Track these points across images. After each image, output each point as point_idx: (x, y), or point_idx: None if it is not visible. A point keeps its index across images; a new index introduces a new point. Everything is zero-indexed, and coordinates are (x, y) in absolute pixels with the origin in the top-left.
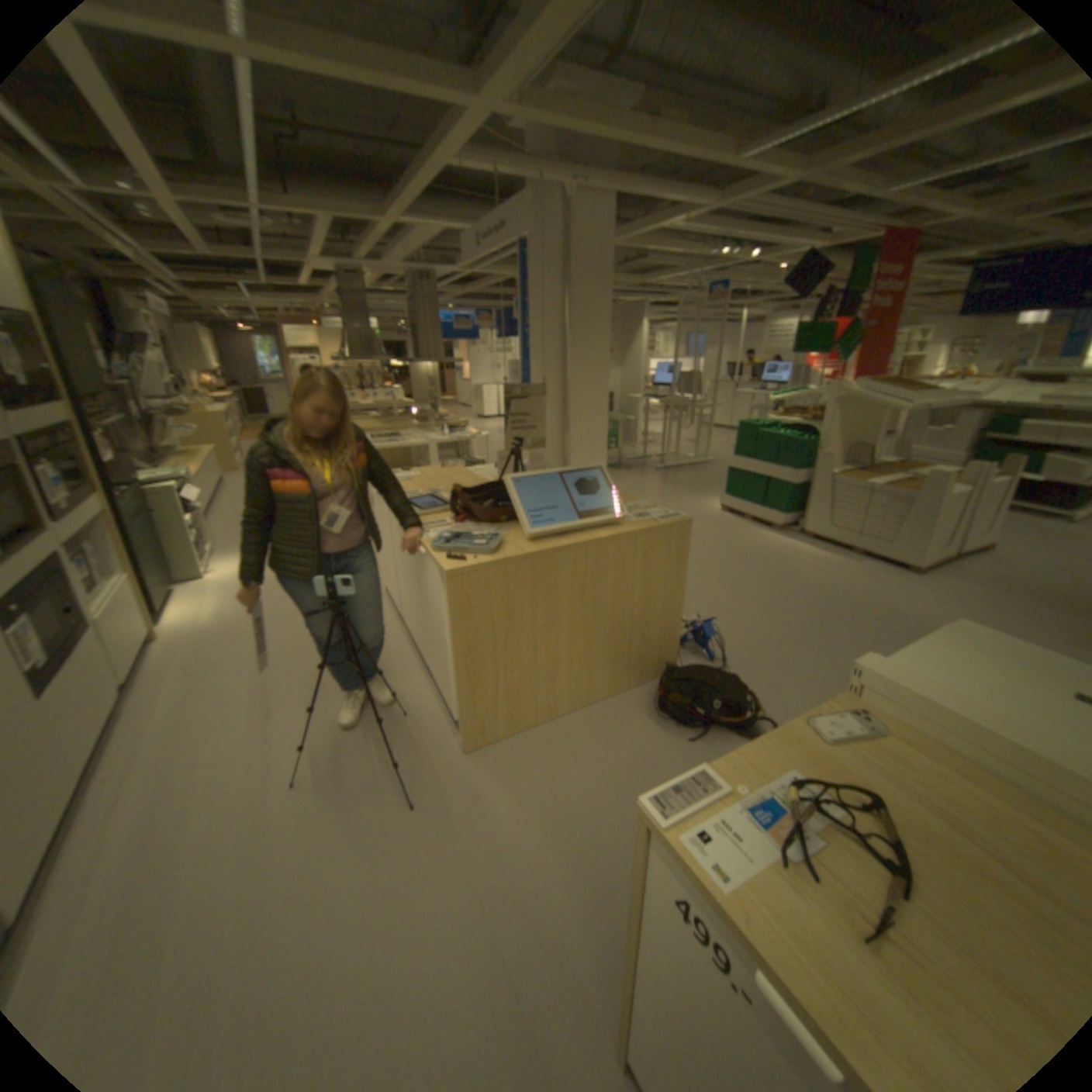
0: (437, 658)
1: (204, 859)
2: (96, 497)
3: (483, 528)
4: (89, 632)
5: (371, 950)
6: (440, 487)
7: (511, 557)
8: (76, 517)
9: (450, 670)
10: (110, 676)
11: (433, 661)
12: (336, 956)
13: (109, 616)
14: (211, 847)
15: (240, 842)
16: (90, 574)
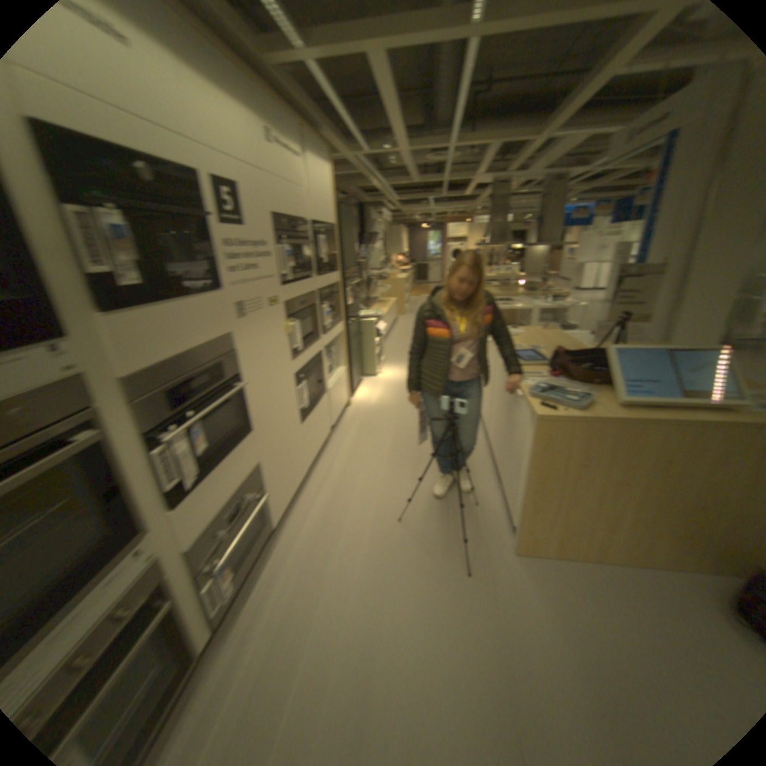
0: (511, 474)
1: (351, 541)
2: (342, 324)
3: (575, 384)
4: (326, 395)
5: (427, 659)
6: (540, 343)
7: (601, 416)
8: (332, 334)
9: (521, 488)
10: (330, 420)
11: (507, 475)
12: (407, 648)
13: (335, 388)
14: (355, 536)
15: (369, 541)
16: (332, 364)
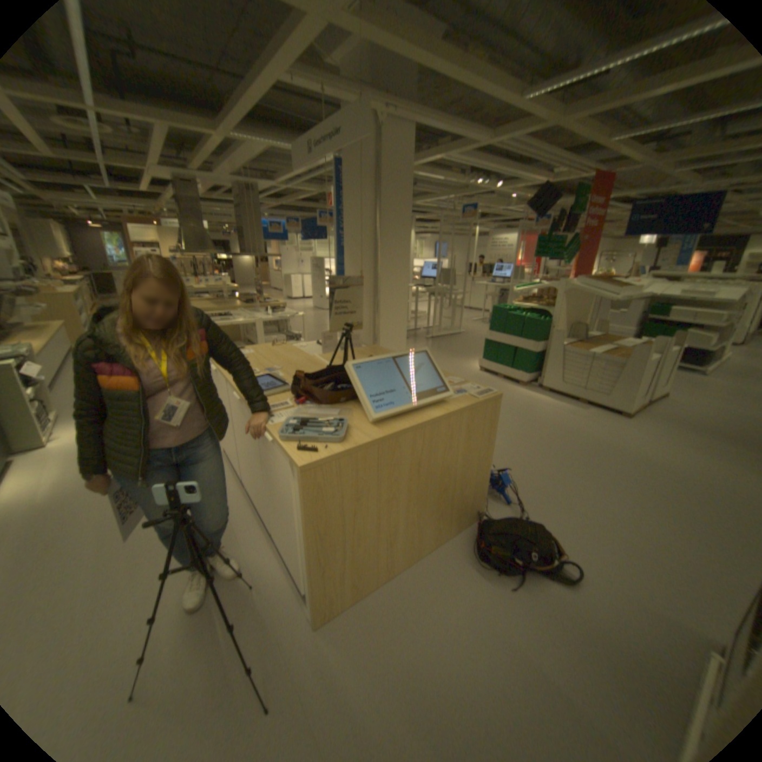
0: (280, 534)
1: None
2: None
3: (321, 407)
4: None
5: None
6: (272, 363)
7: (358, 441)
8: None
9: (297, 551)
10: None
11: (275, 534)
12: None
13: None
14: None
15: None
16: None
